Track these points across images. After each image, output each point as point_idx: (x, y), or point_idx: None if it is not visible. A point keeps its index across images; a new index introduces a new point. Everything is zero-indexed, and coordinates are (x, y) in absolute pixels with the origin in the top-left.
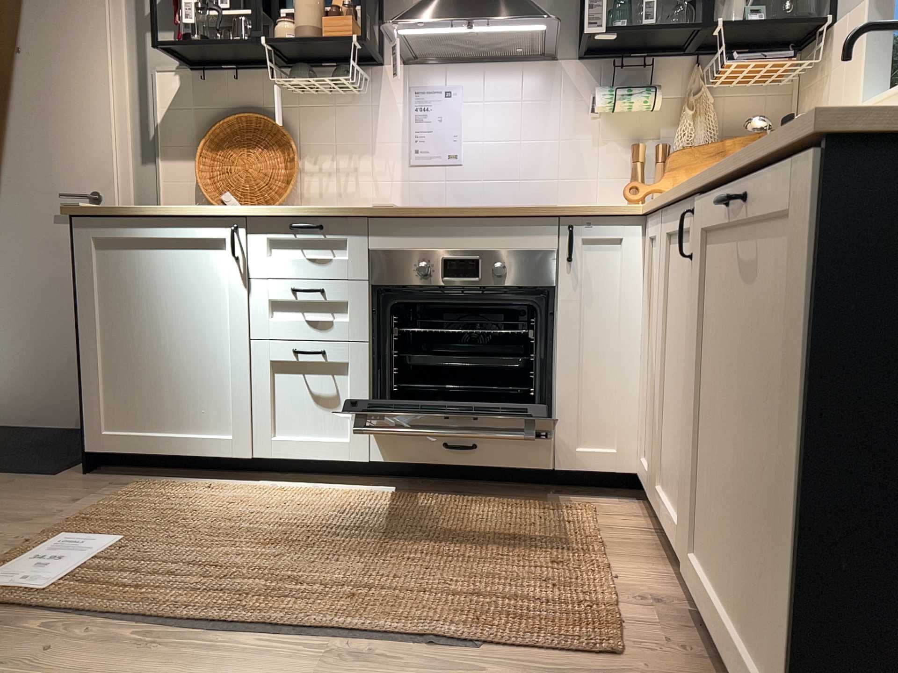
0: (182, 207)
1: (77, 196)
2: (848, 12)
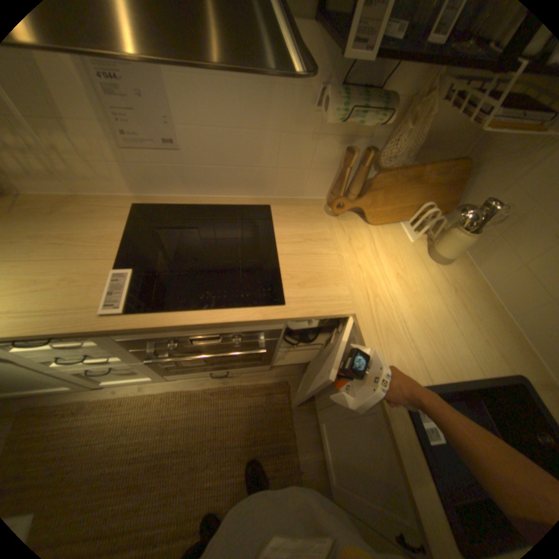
0: None
1: None
2: None
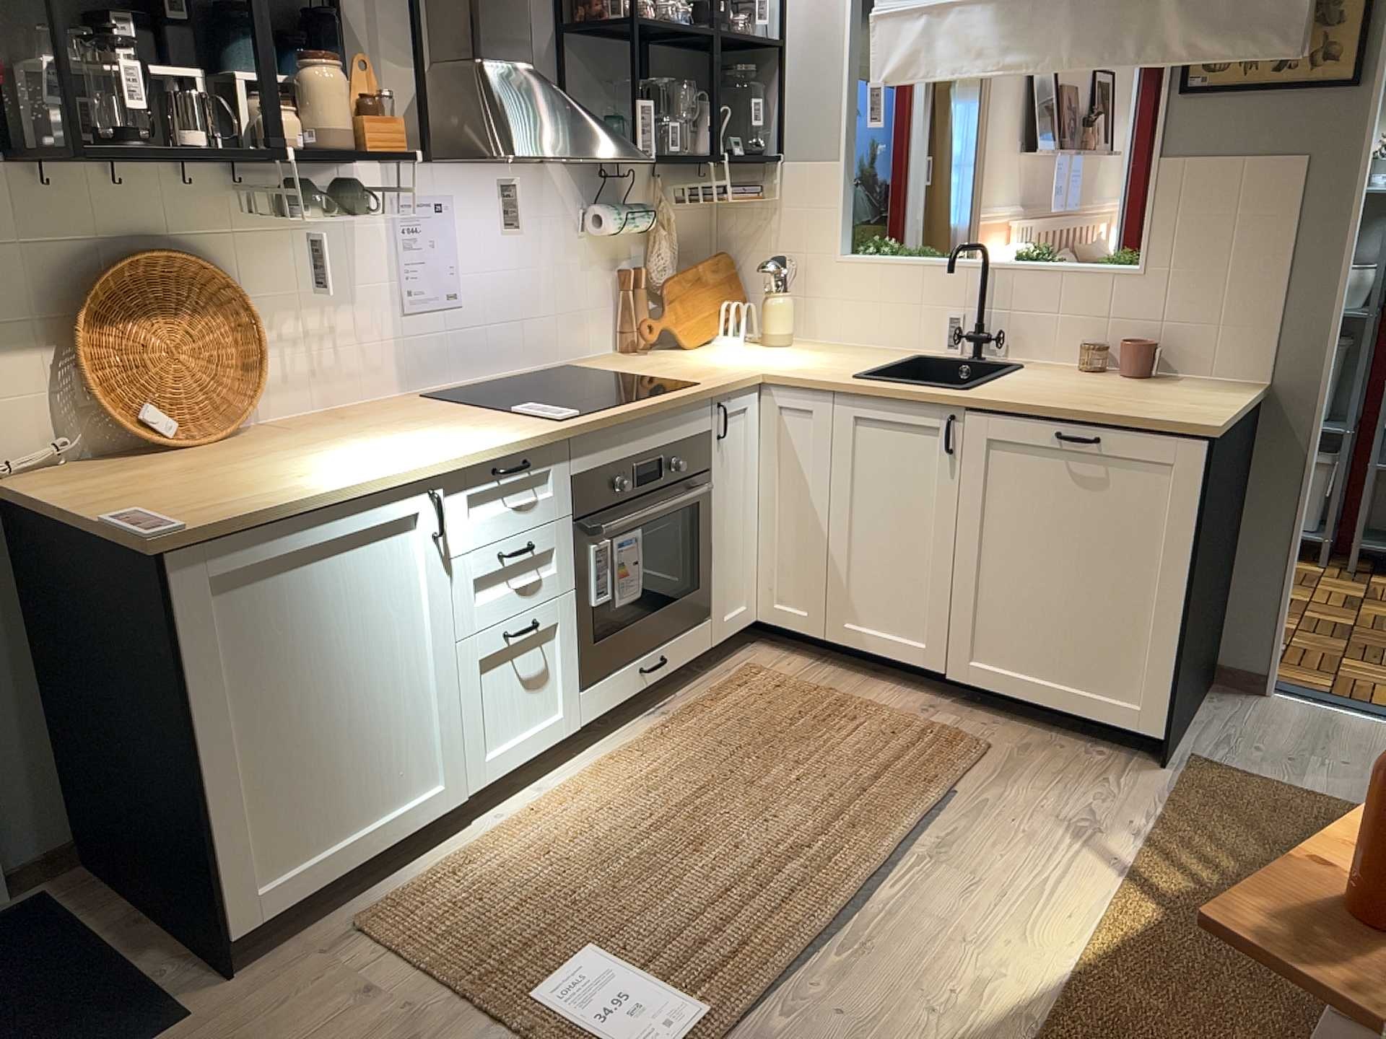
0: (349, 482)
1: None
2: (811, 160)
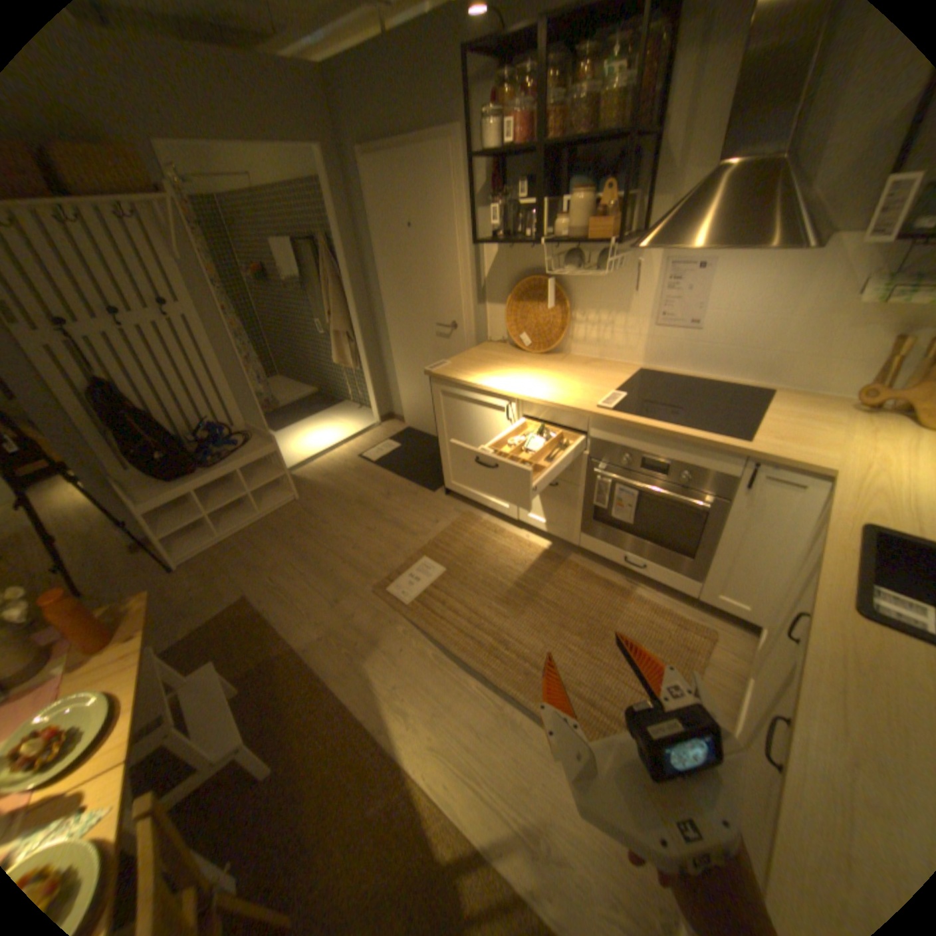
0: (482, 382)
1: (444, 326)
2: None
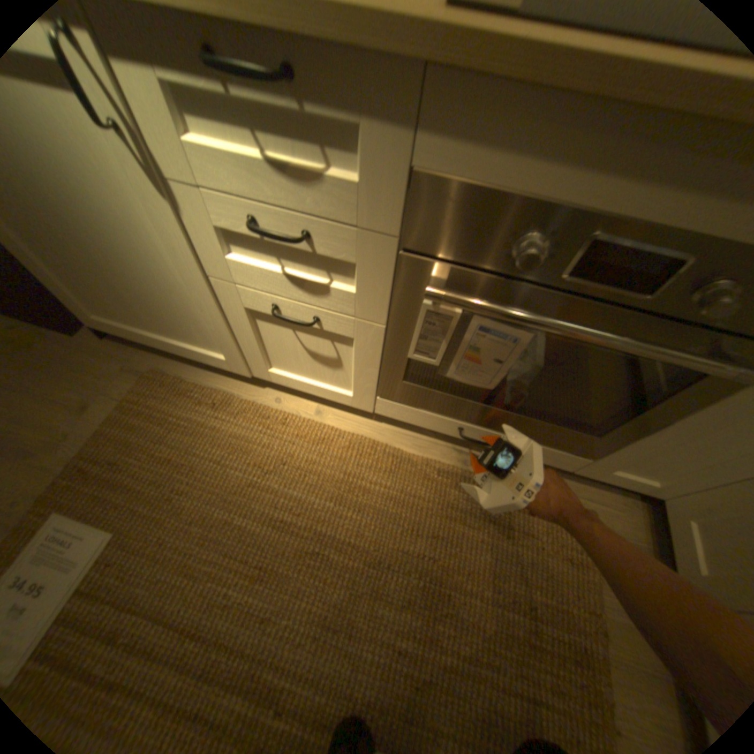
0: None
1: None
2: None
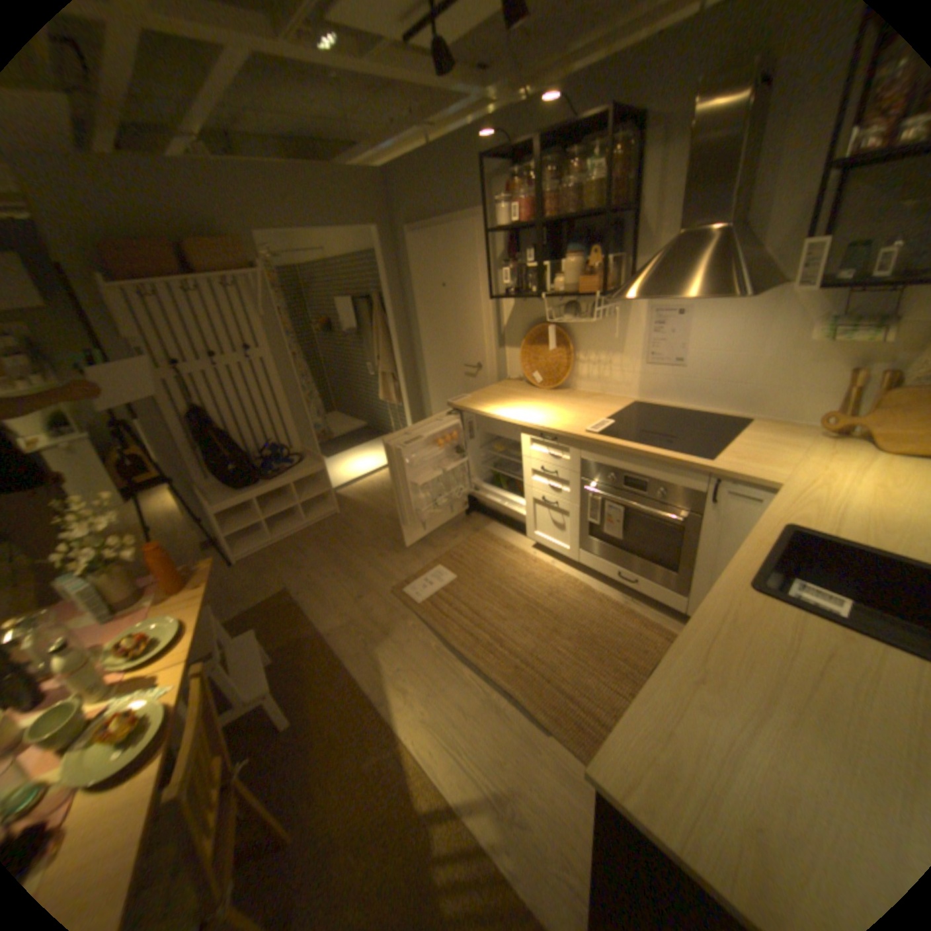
0: (491, 412)
1: (469, 367)
2: None
